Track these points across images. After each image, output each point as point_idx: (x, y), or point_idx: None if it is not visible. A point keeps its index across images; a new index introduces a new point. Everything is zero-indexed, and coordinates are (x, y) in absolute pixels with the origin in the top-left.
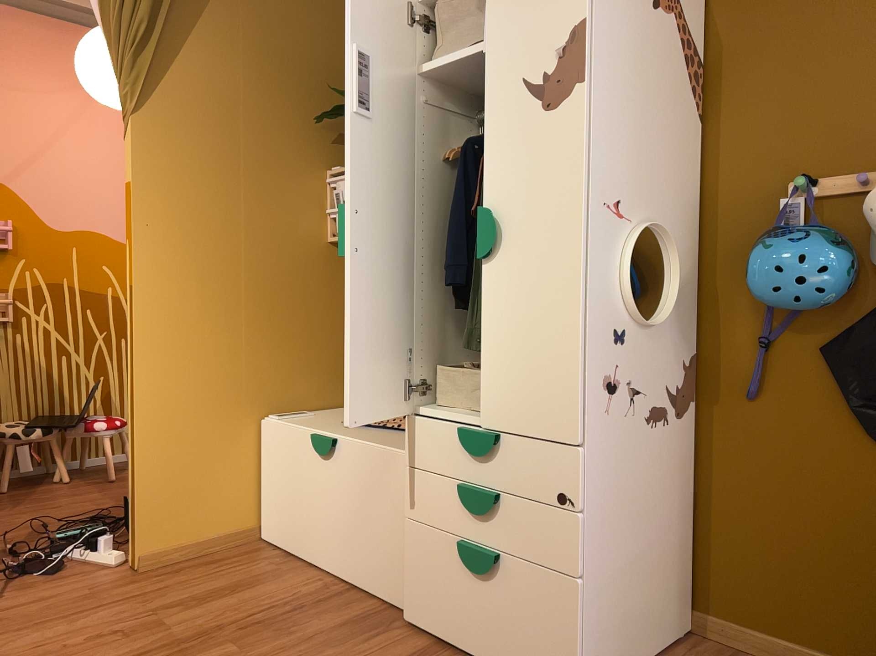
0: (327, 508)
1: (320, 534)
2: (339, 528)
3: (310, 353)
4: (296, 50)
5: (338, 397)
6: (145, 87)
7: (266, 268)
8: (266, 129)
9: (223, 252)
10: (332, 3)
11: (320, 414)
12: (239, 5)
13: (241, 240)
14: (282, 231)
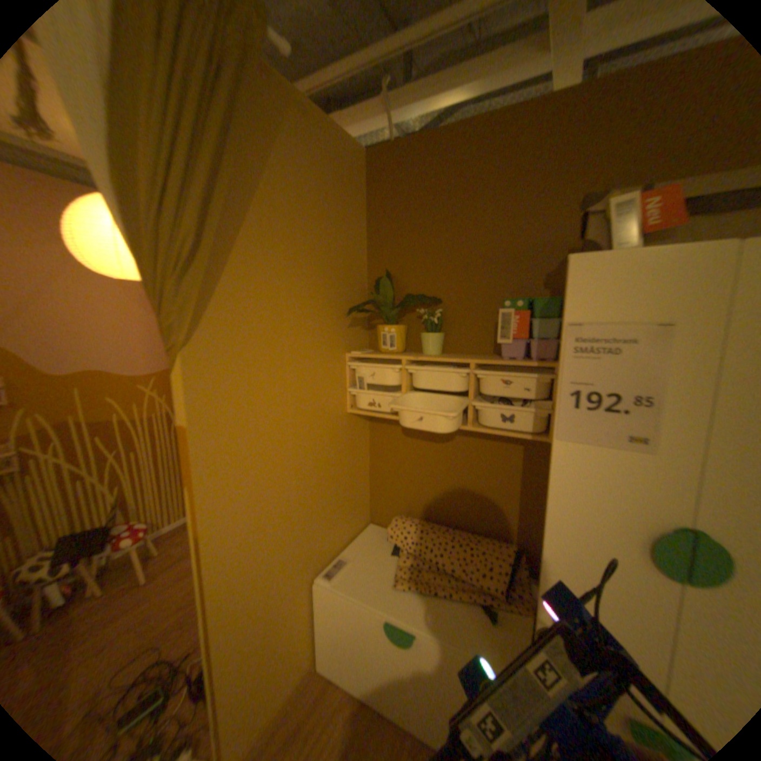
0: (405, 682)
1: (396, 697)
2: (421, 702)
3: (341, 506)
4: (324, 246)
5: (357, 527)
6: (195, 314)
7: (311, 455)
8: (305, 329)
9: (279, 459)
10: (346, 198)
11: (357, 558)
12: (278, 203)
13: (292, 441)
14: (320, 418)
